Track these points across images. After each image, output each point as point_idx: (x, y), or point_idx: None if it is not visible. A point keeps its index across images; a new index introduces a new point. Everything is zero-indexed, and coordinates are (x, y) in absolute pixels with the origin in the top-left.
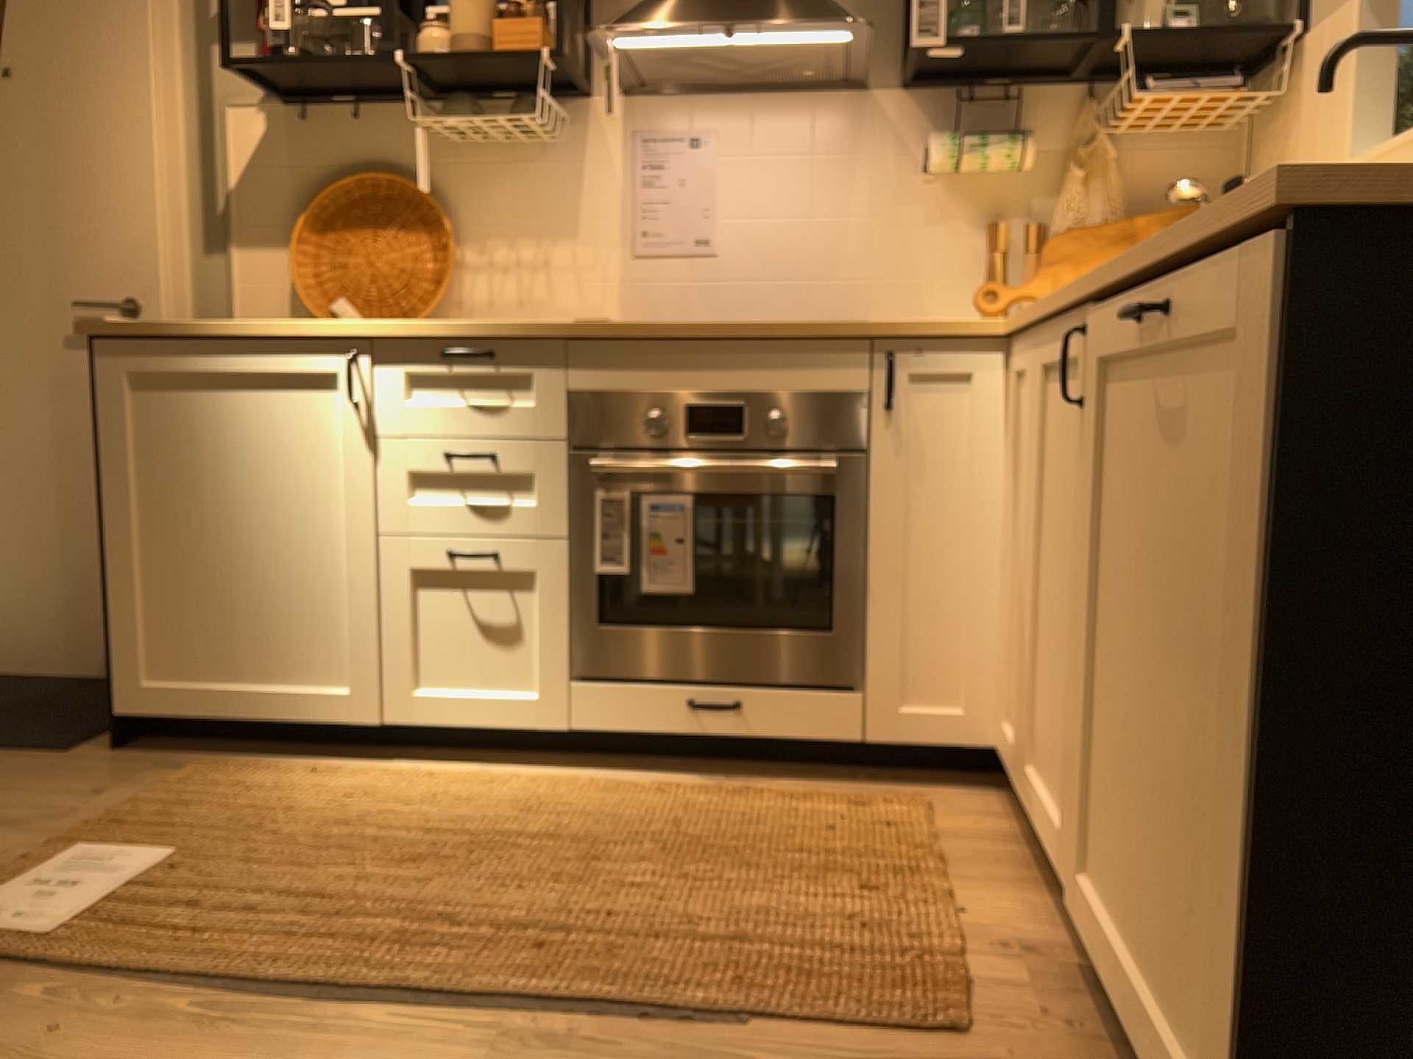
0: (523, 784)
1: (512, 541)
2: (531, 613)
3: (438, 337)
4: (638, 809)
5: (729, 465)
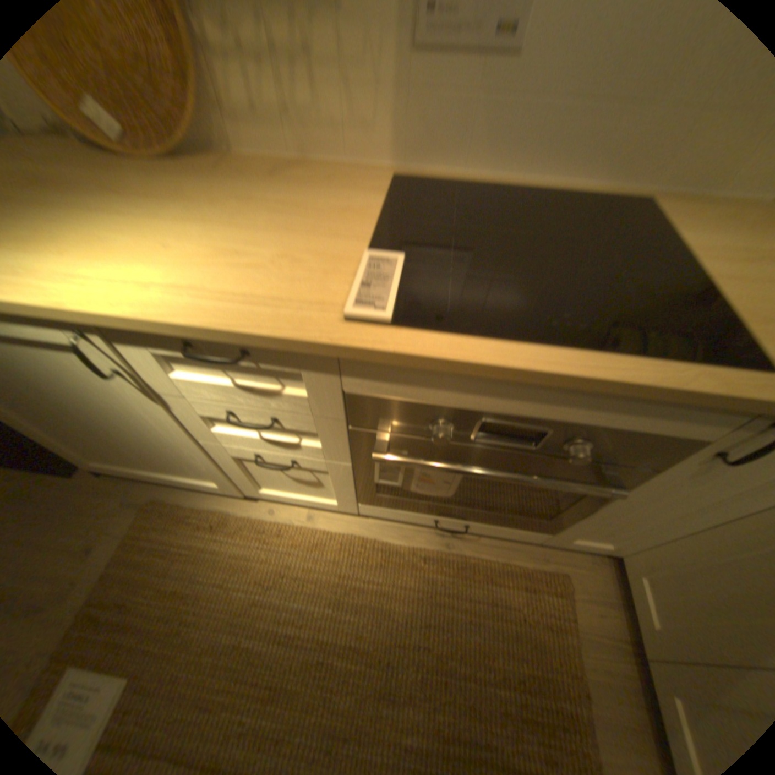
0: (331, 545)
1: (304, 454)
2: (326, 477)
3: (165, 324)
4: (399, 589)
5: (511, 476)
